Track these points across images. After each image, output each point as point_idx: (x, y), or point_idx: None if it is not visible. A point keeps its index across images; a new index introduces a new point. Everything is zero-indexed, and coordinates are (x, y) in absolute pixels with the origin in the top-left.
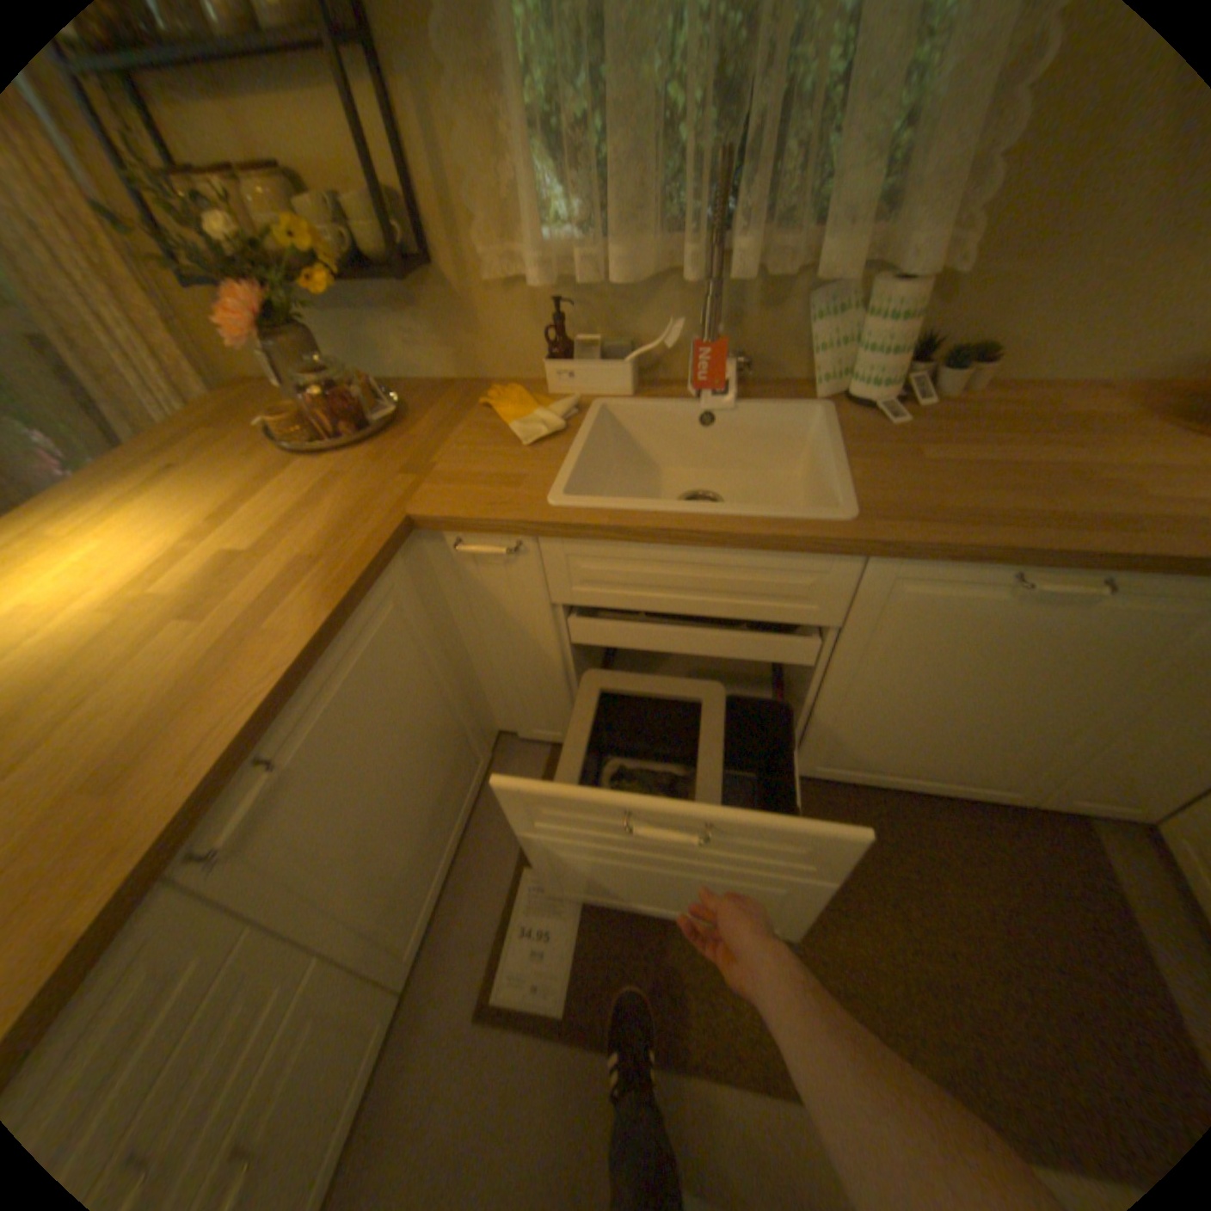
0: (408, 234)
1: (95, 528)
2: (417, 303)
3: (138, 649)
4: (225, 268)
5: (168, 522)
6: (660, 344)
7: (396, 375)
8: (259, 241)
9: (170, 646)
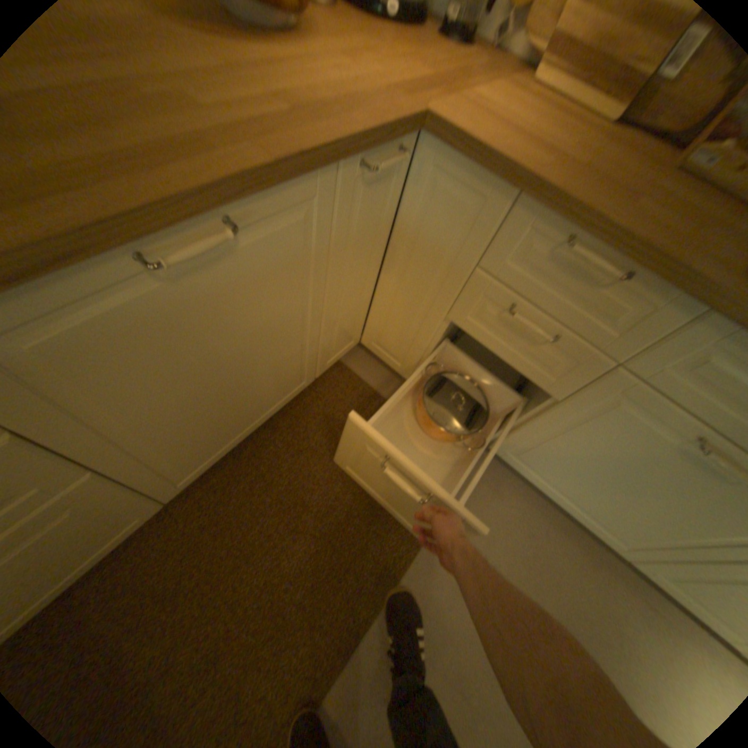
0: None
1: None
2: None
3: None
4: None
5: None
6: None
7: None
8: None
9: None
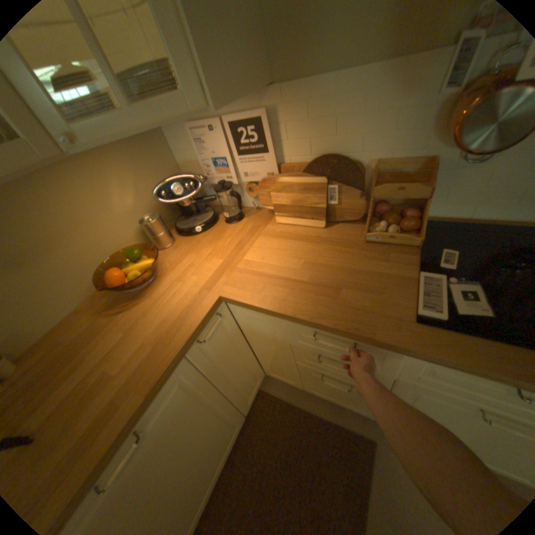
0: None
1: None
2: None
3: None
4: None
5: None
6: None
7: None
8: None
9: None
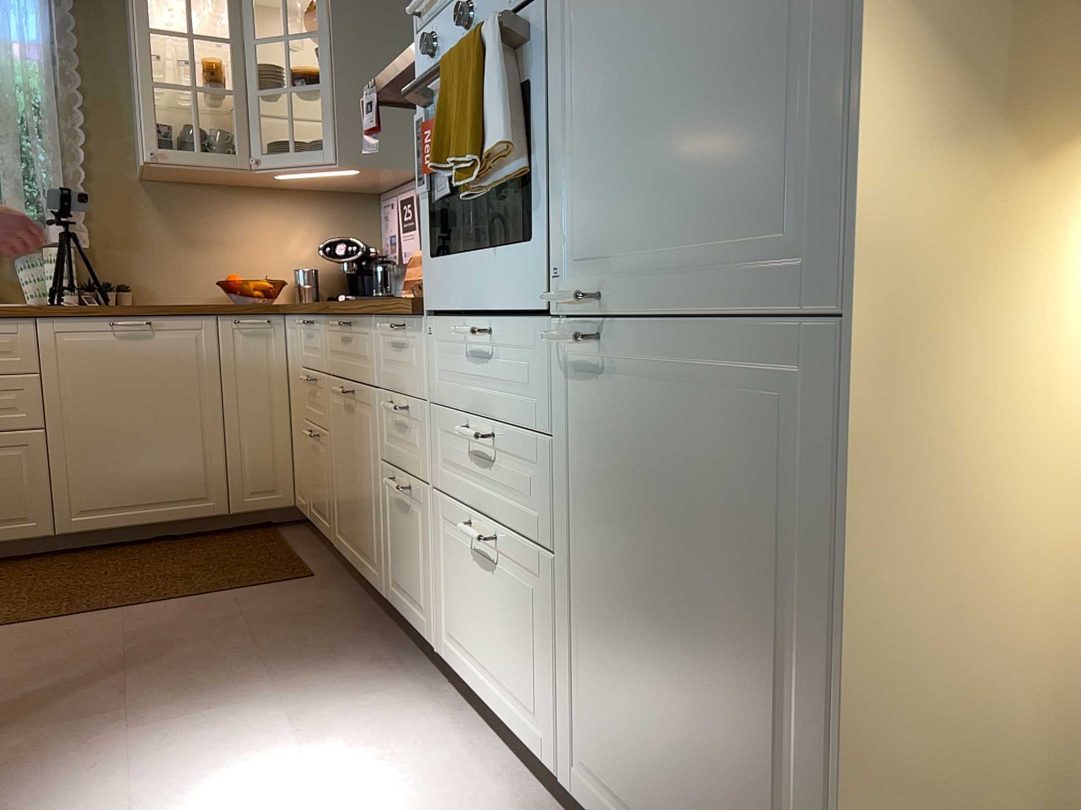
0: None
1: None
2: None
3: None
4: None
5: None
6: None
7: None
8: None
9: None
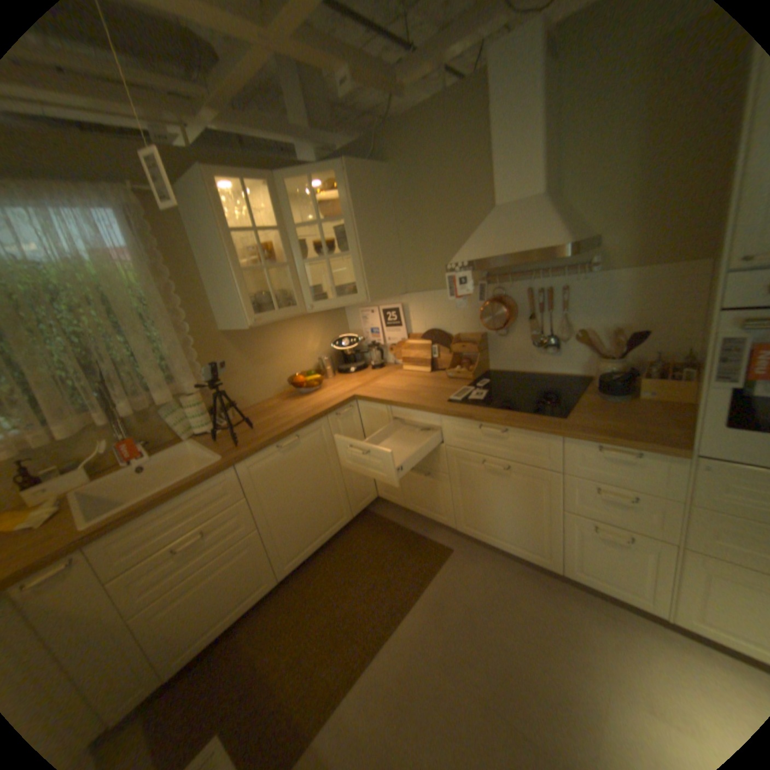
0: None
1: None
2: None
3: None
4: None
5: None
6: (93, 459)
7: None
8: None
9: None
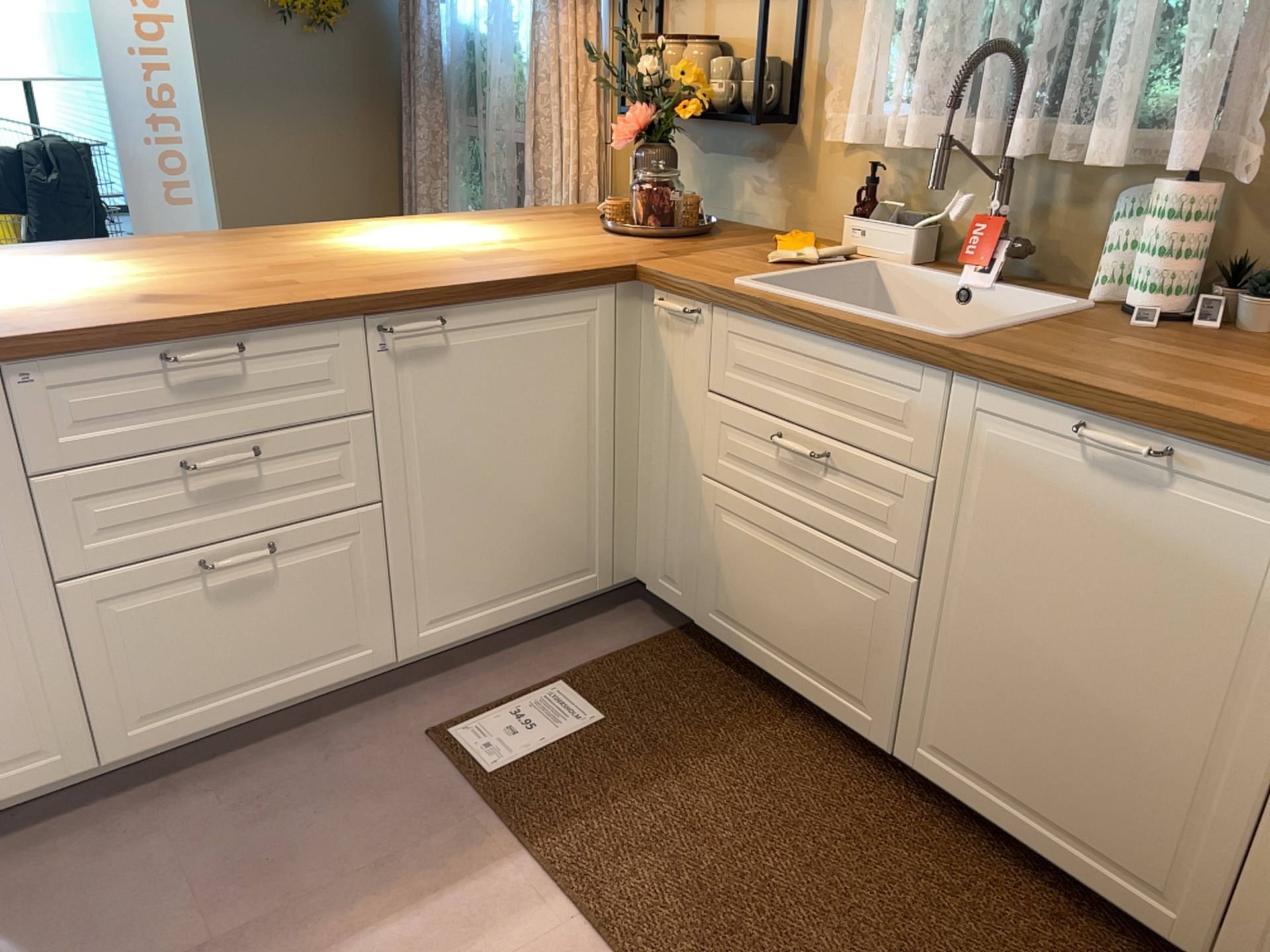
0: (785, 101)
1: (460, 228)
2: (773, 158)
3: (431, 260)
4: (639, 97)
5: (499, 235)
6: (962, 229)
7: (736, 219)
8: (668, 83)
9: (446, 263)
